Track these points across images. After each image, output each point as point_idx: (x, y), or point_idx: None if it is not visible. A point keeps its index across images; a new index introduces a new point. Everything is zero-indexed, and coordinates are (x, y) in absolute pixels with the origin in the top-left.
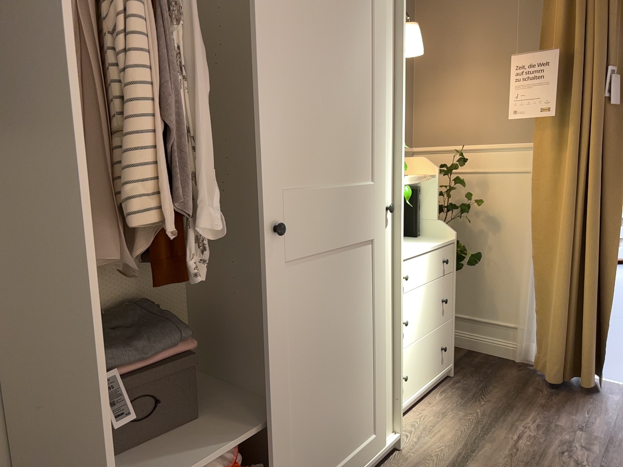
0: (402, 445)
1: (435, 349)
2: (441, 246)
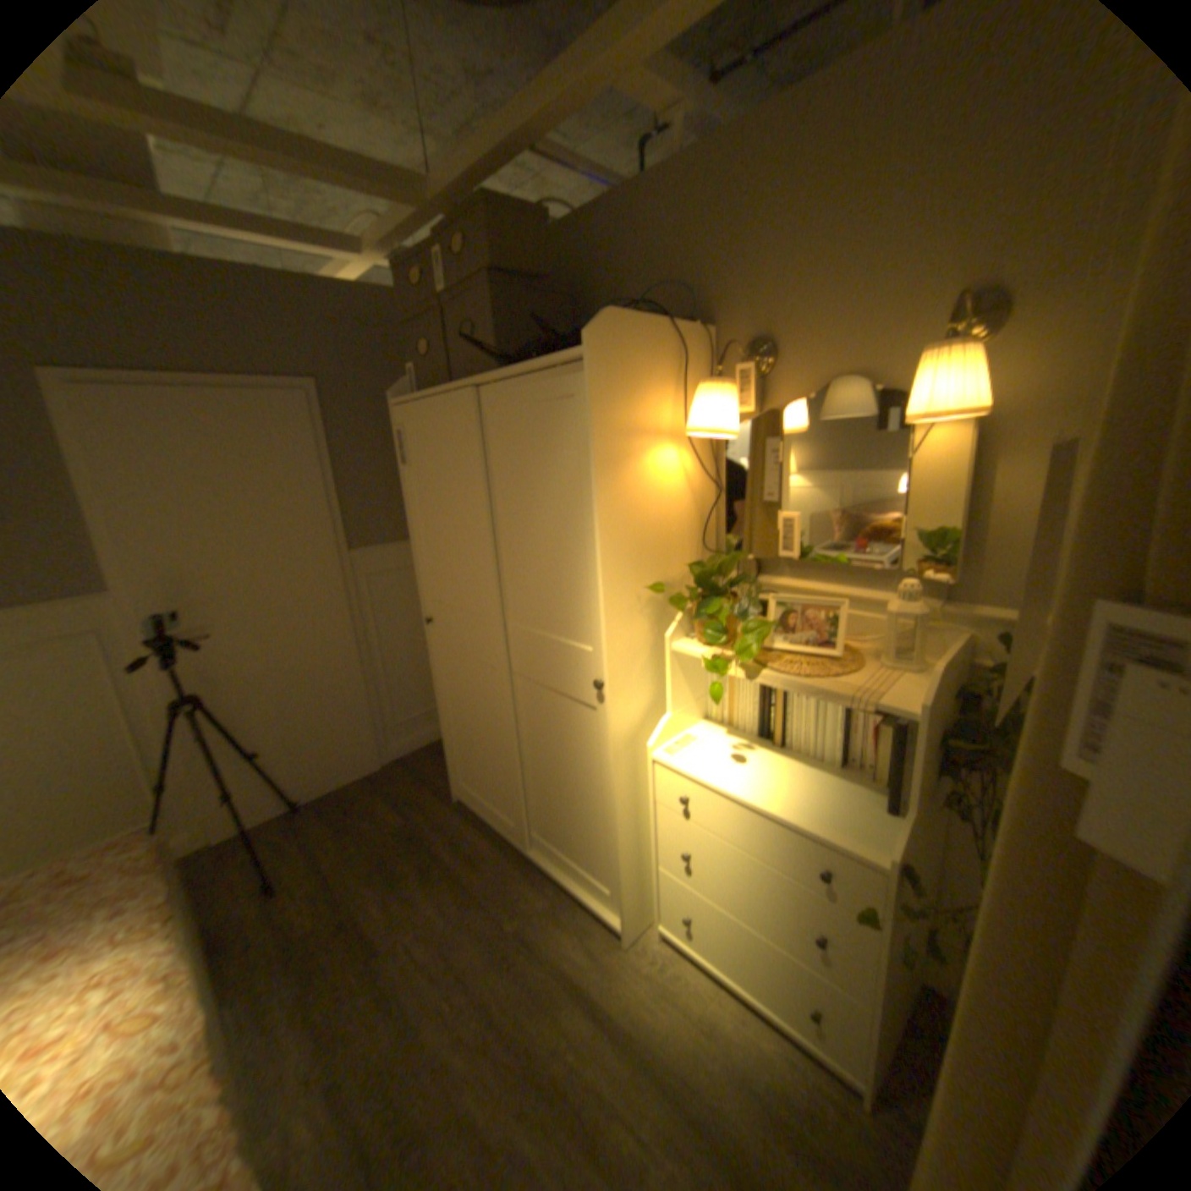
0: (633, 956)
1: (787, 987)
2: (817, 842)
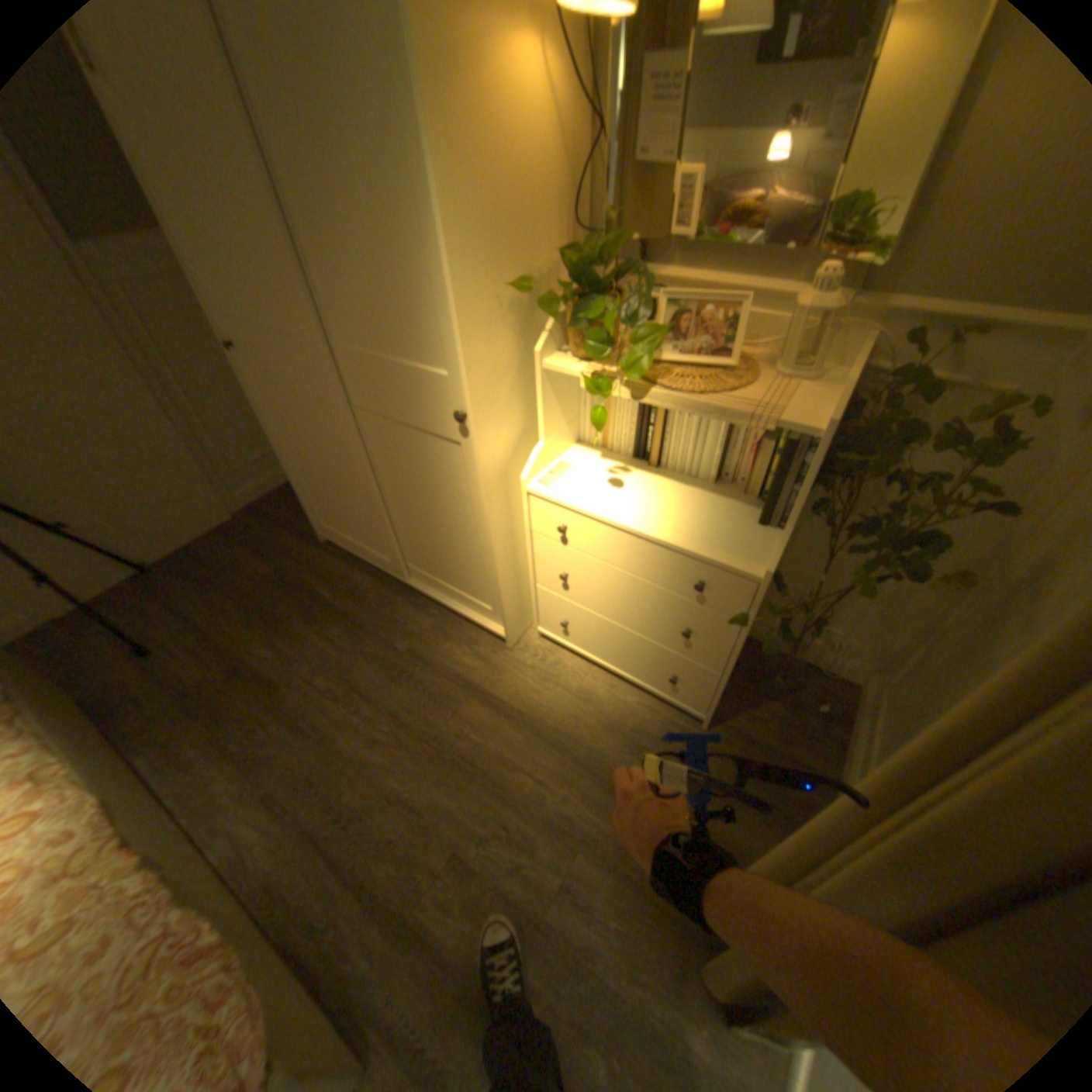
0: (518, 651)
1: (650, 662)
2: (694, 558)
